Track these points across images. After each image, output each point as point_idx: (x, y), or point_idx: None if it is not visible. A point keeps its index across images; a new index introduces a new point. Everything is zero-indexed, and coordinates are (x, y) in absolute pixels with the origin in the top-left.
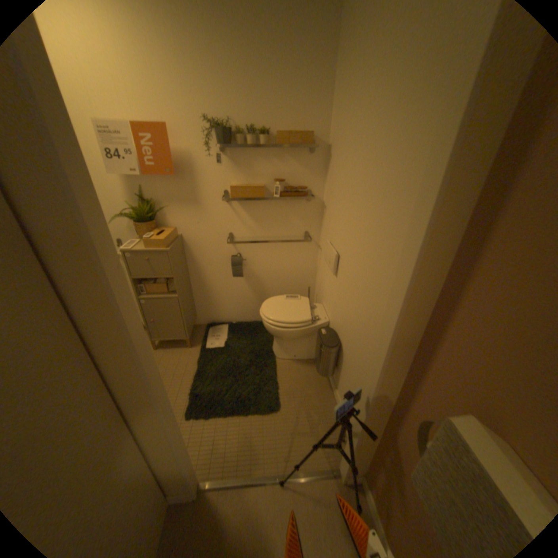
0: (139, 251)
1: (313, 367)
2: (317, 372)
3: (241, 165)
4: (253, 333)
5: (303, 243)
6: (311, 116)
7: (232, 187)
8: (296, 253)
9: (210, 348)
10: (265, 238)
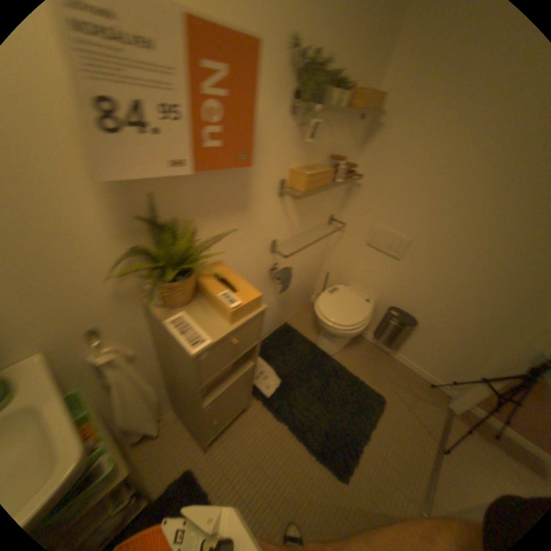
0: (224, 335)
1: (360, 345)
2: (366, 347)
3: (307, 134)
4: (290, 345)
5: (328, 228)
6: (377, 66)
7: (290, 171)
8: (320, 241)
9: (271, 393)
10: (302, 233)
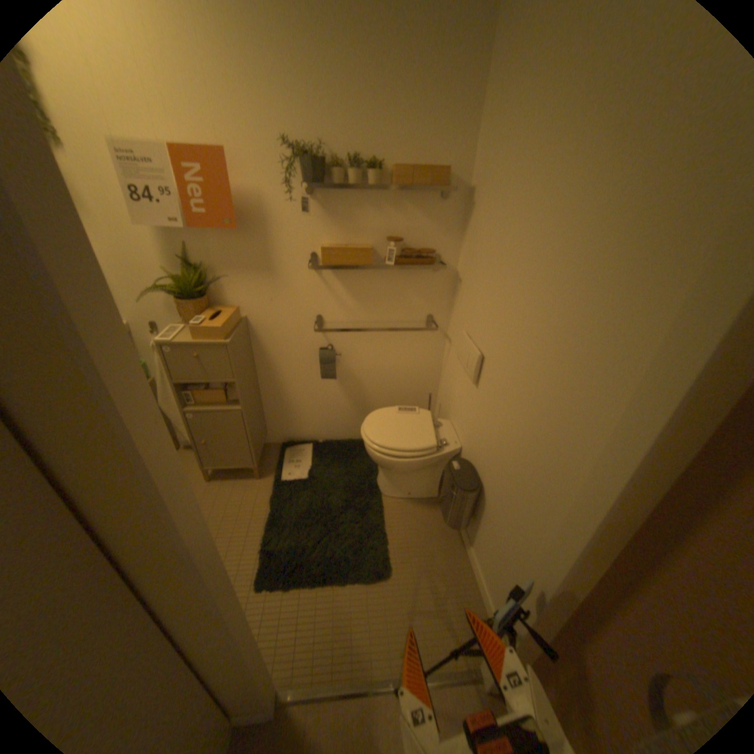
0: (183, 344)
1: (436, 511)
2: (441, 518)
3: (337, 215)
4: (349, 458)
5: (425, 331)
6: (447, 142)
7: (322, 248)
8: (413, 346)
9: (287, 480)
10: (369, 323)
